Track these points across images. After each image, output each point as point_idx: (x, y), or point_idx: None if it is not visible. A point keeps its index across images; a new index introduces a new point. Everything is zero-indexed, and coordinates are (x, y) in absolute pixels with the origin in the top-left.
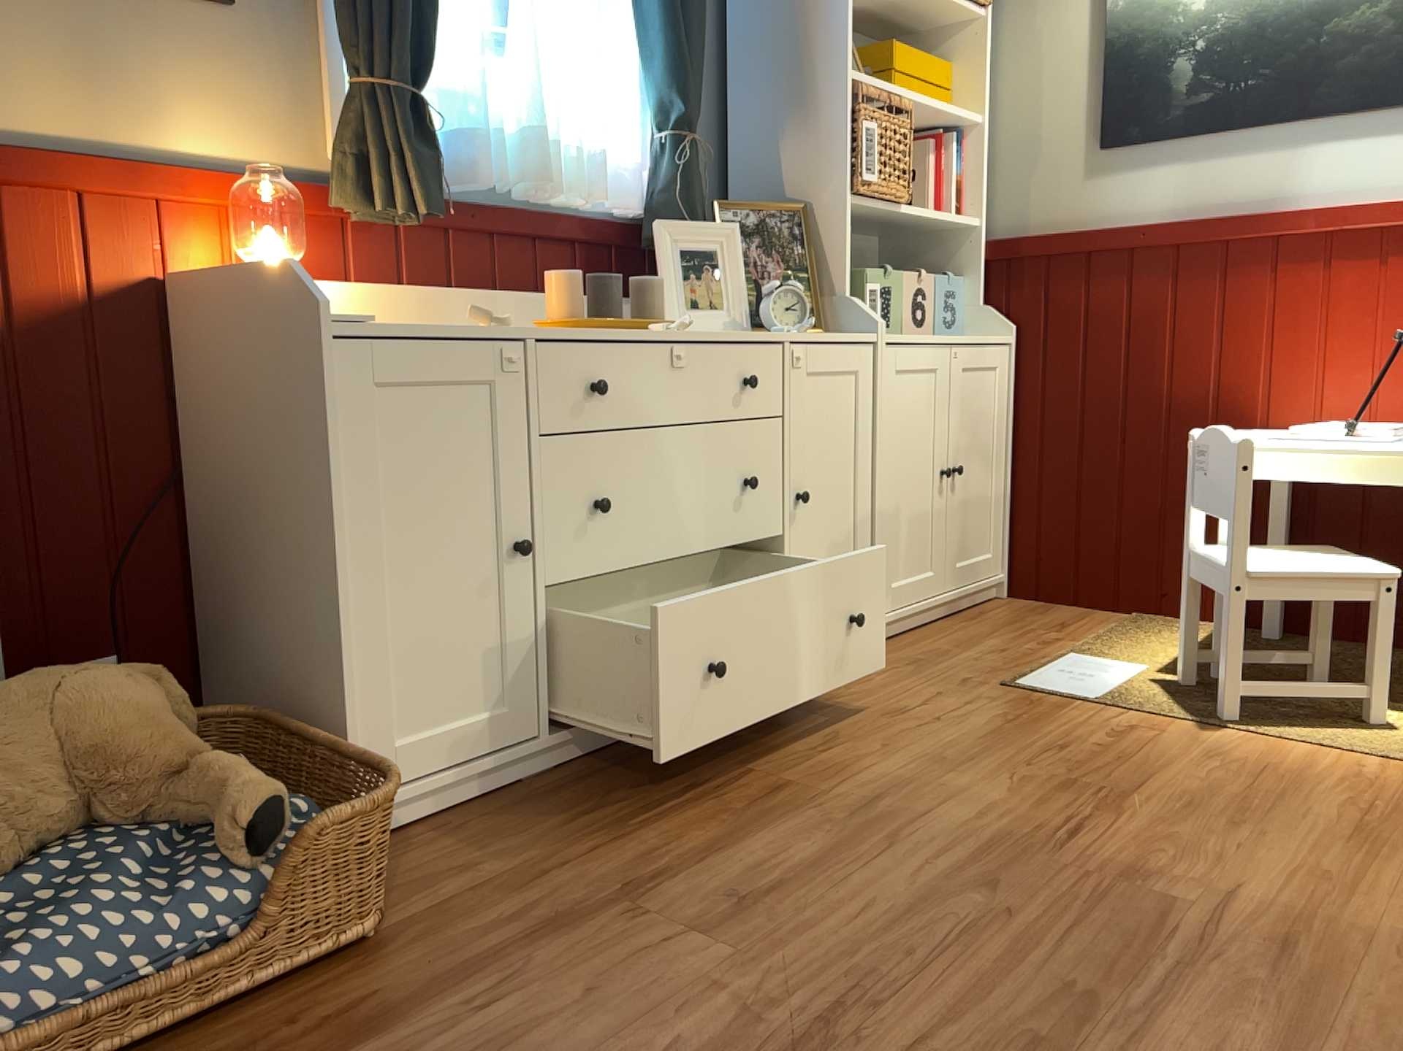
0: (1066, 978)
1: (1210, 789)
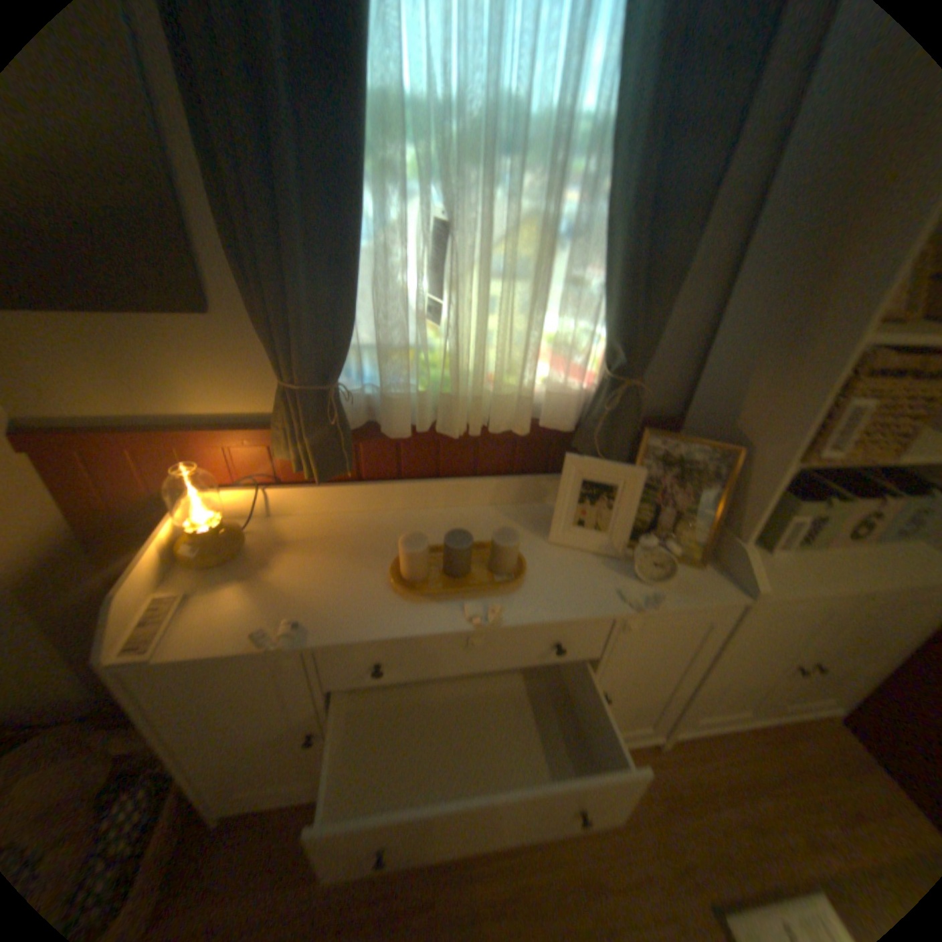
0: None
1: None
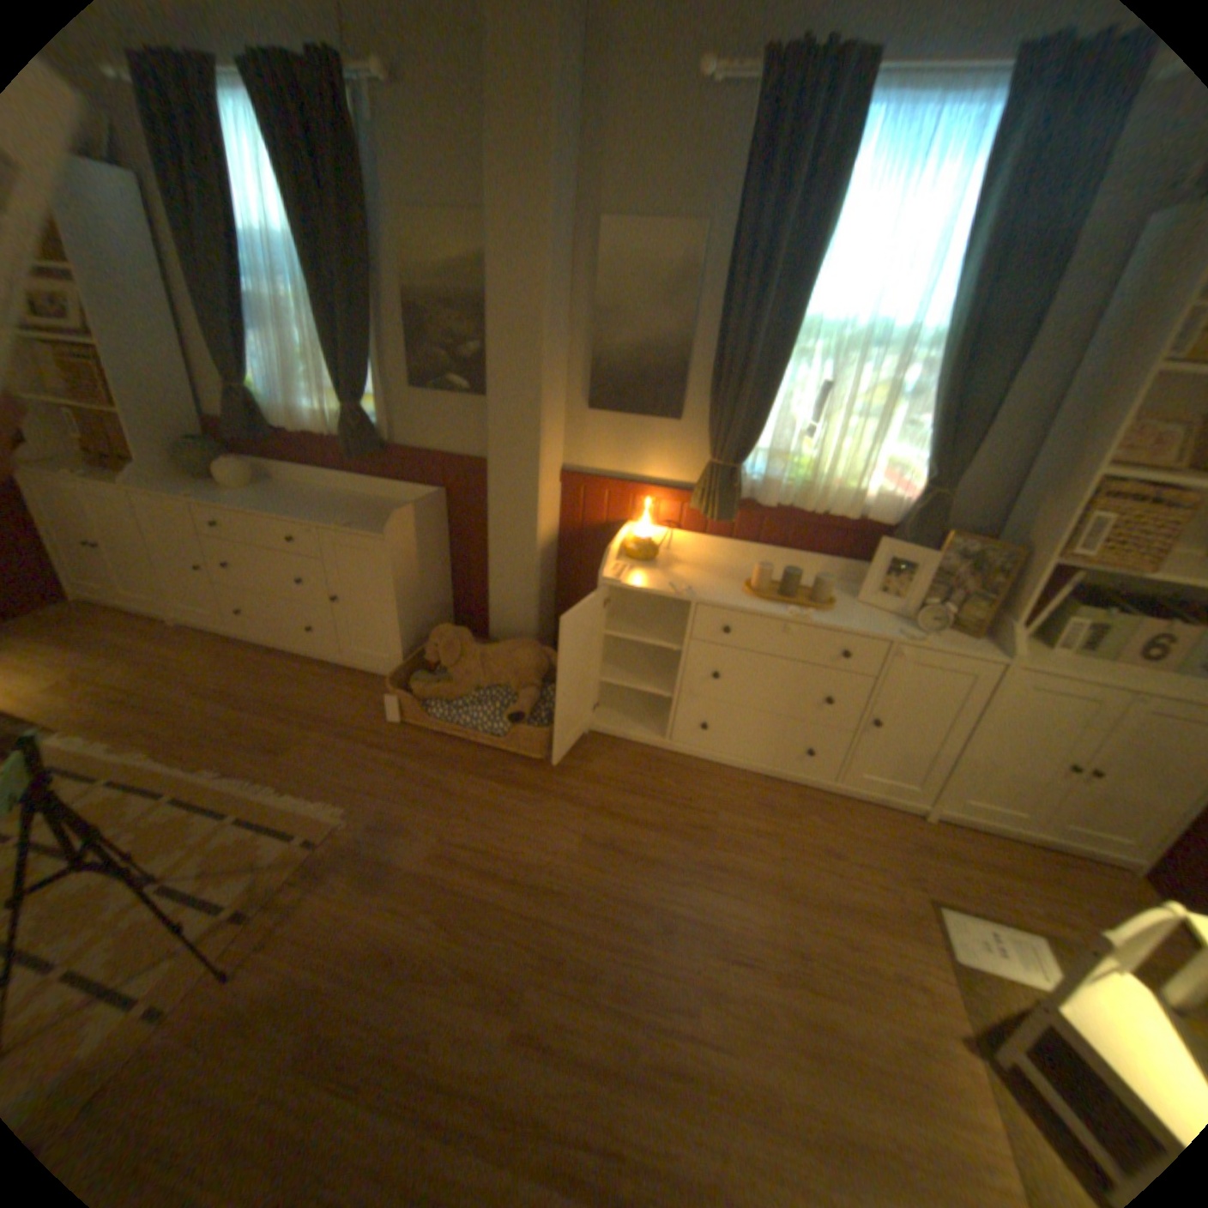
0: (607, 973)
1: (853, 1046)
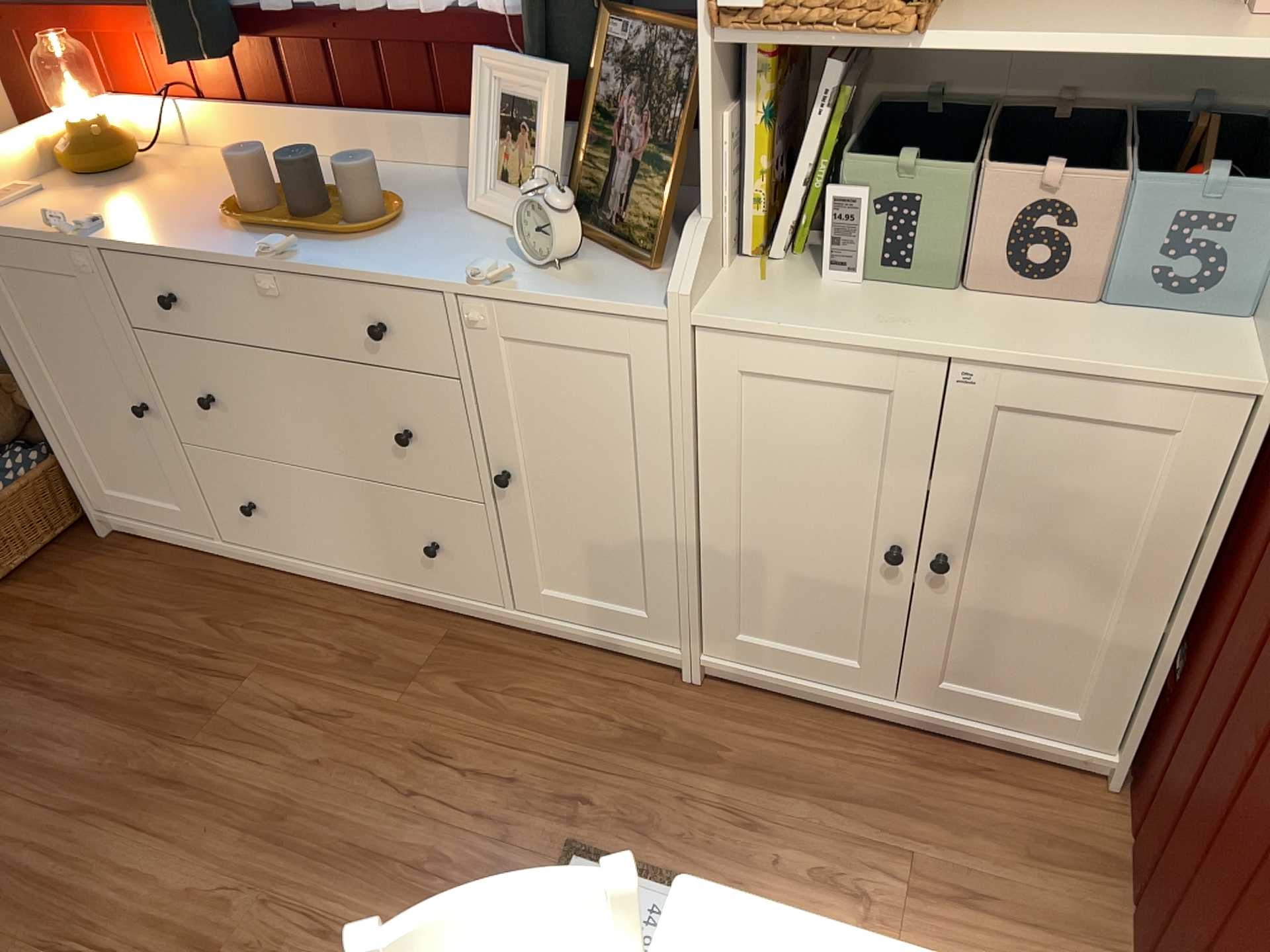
0: None
1: None
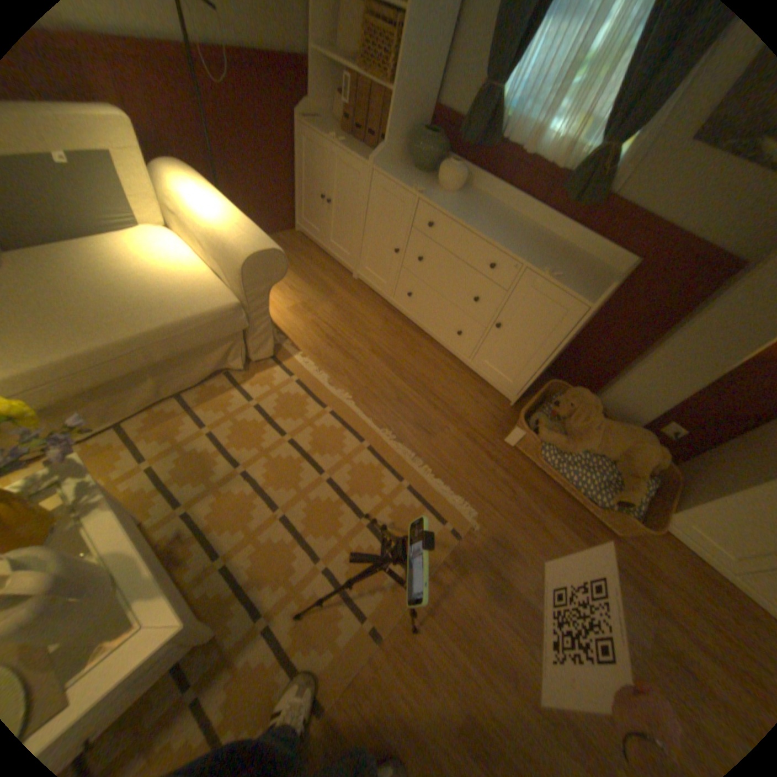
0: None
1: None
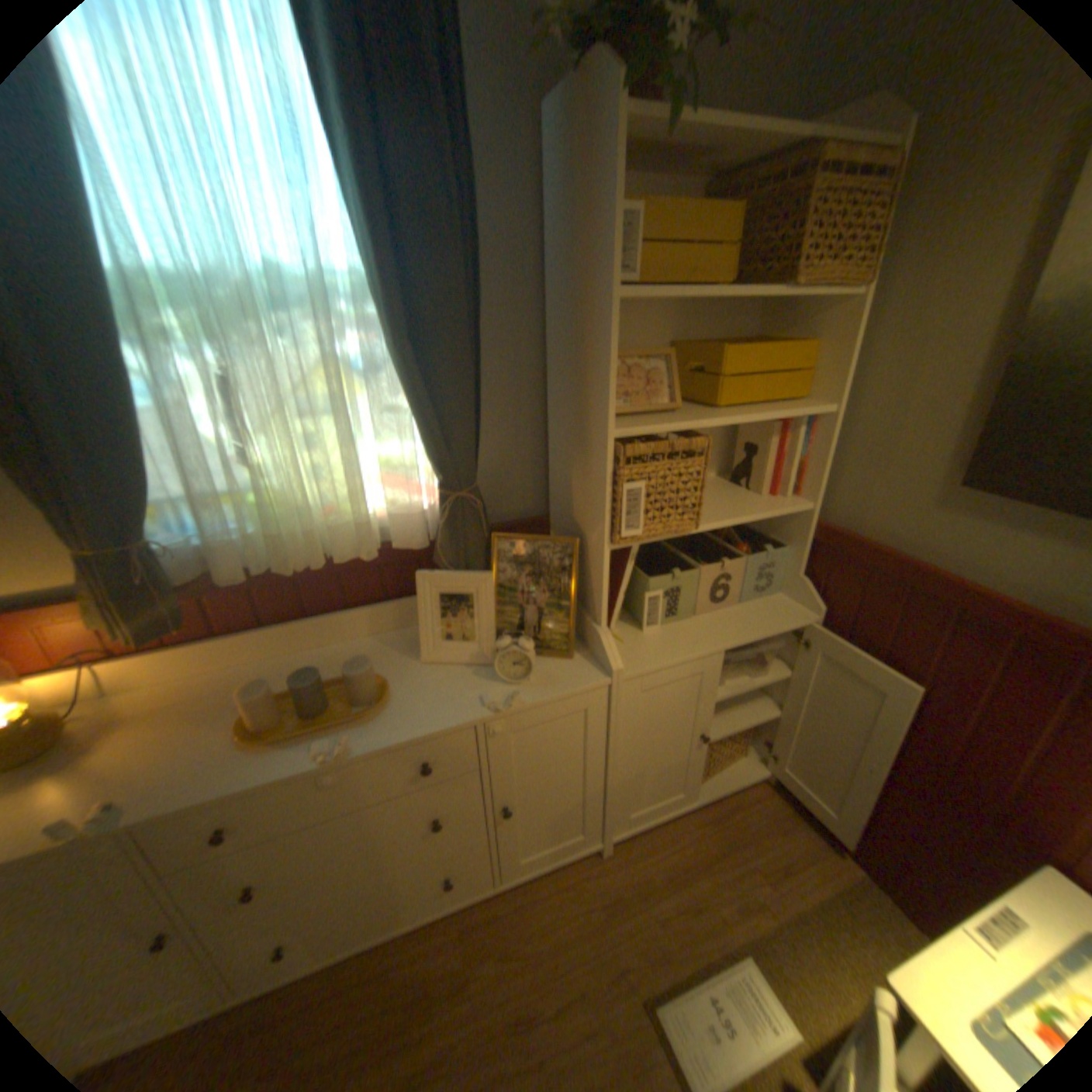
0: None
1: None
